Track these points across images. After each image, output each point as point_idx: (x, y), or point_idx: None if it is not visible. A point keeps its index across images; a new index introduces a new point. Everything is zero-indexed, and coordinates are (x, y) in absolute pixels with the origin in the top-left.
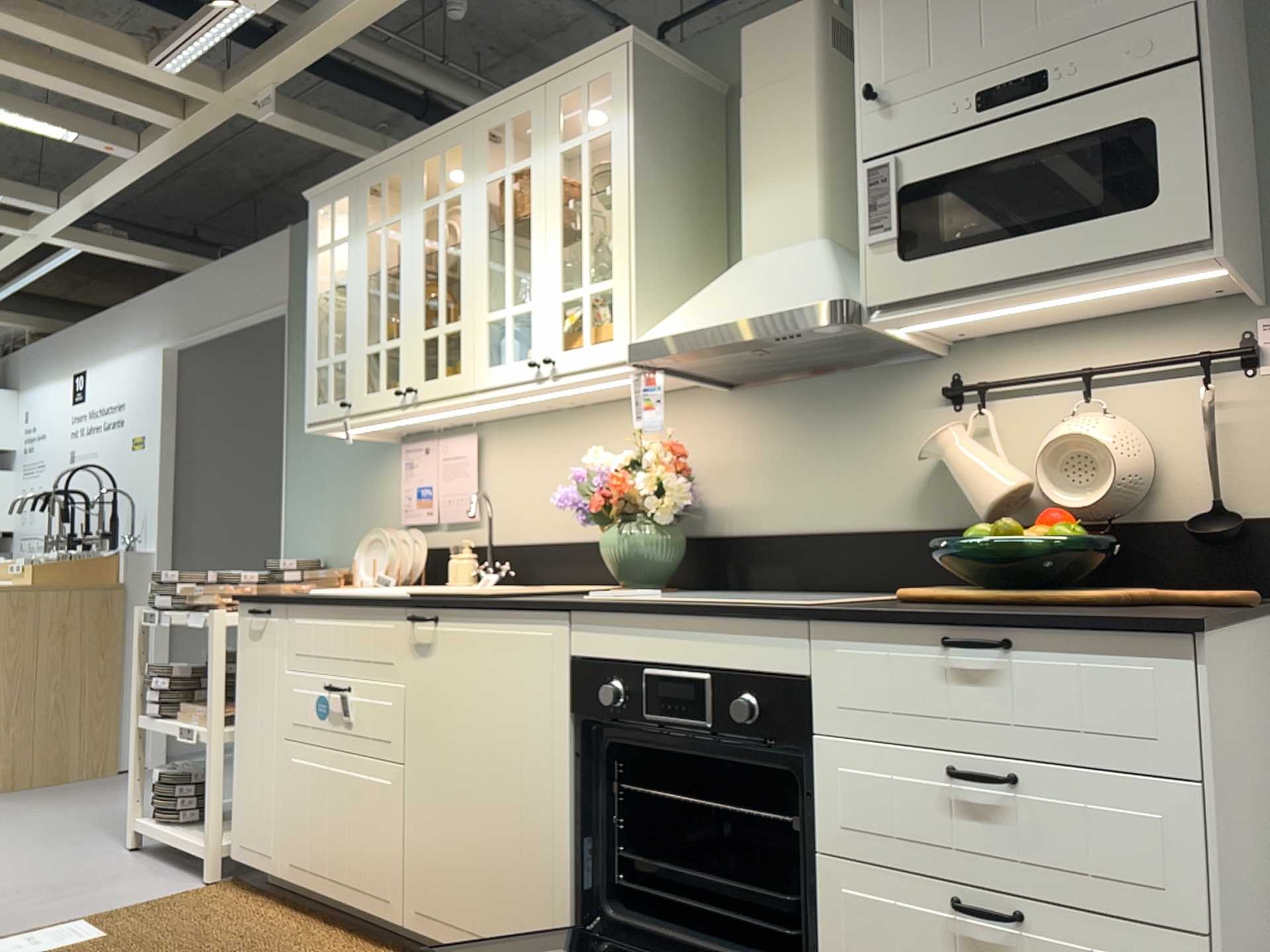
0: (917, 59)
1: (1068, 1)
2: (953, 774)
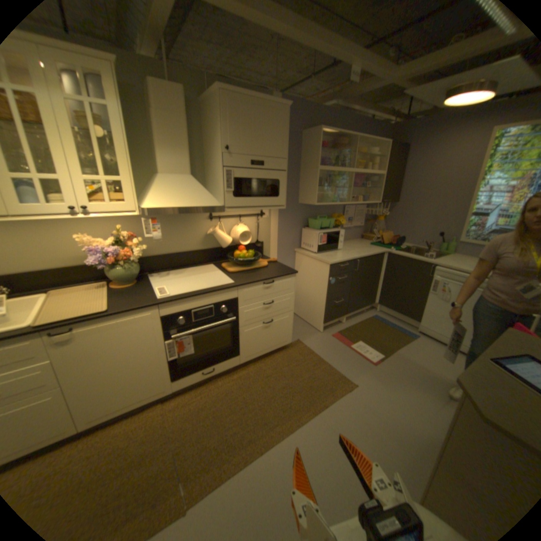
0: (238, 143)
1: (269, 147)
2: (266, 304)
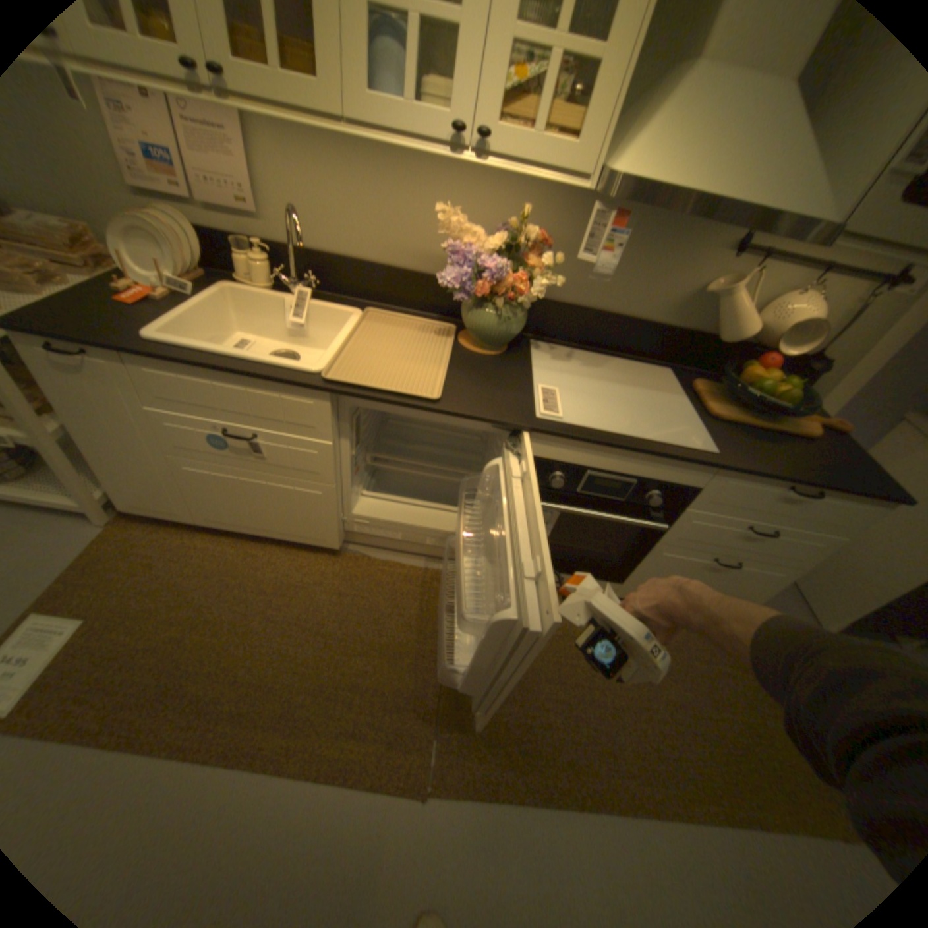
0: None
1: None
2: (757, 533)
